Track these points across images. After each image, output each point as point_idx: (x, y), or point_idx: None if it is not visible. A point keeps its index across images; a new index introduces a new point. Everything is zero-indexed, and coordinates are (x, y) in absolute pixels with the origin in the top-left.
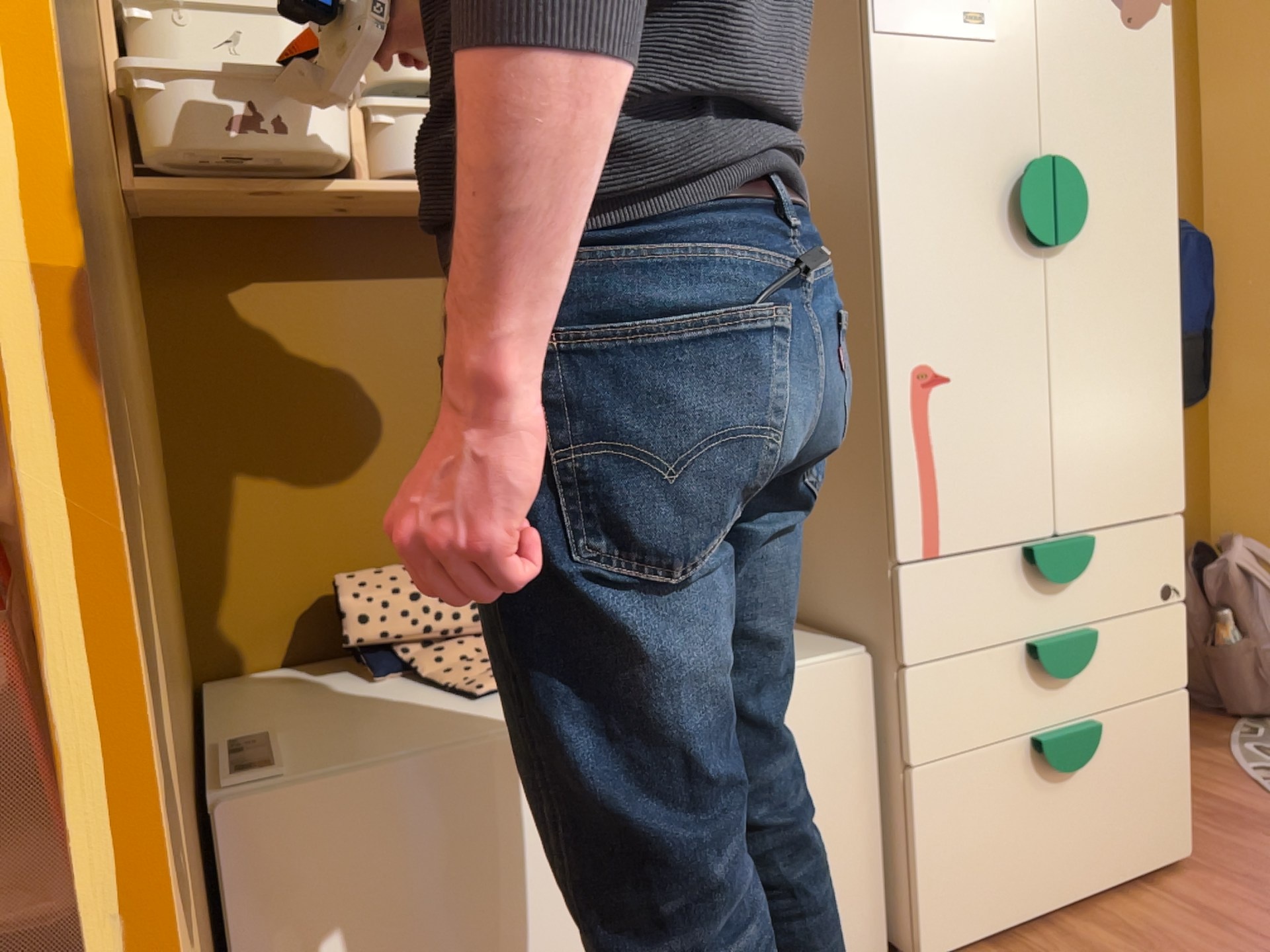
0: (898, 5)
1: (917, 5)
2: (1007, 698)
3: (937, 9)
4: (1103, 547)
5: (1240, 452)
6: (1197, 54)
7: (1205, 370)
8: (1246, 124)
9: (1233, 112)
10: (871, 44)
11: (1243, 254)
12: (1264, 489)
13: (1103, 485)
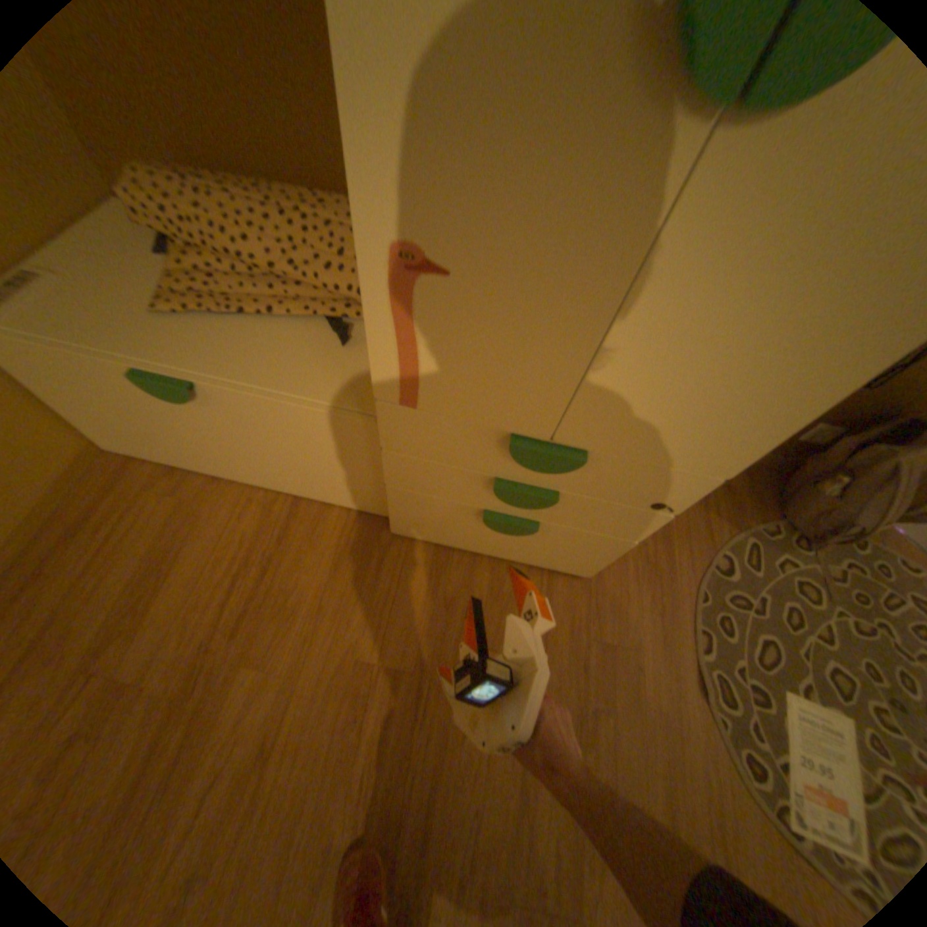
0: None
1: None
2: (467, 490)
3: None
4: (603, 464)
5: None
6: None
7: None
8: None
9: None
10: None
11: None
12: None
13: (631, 432)
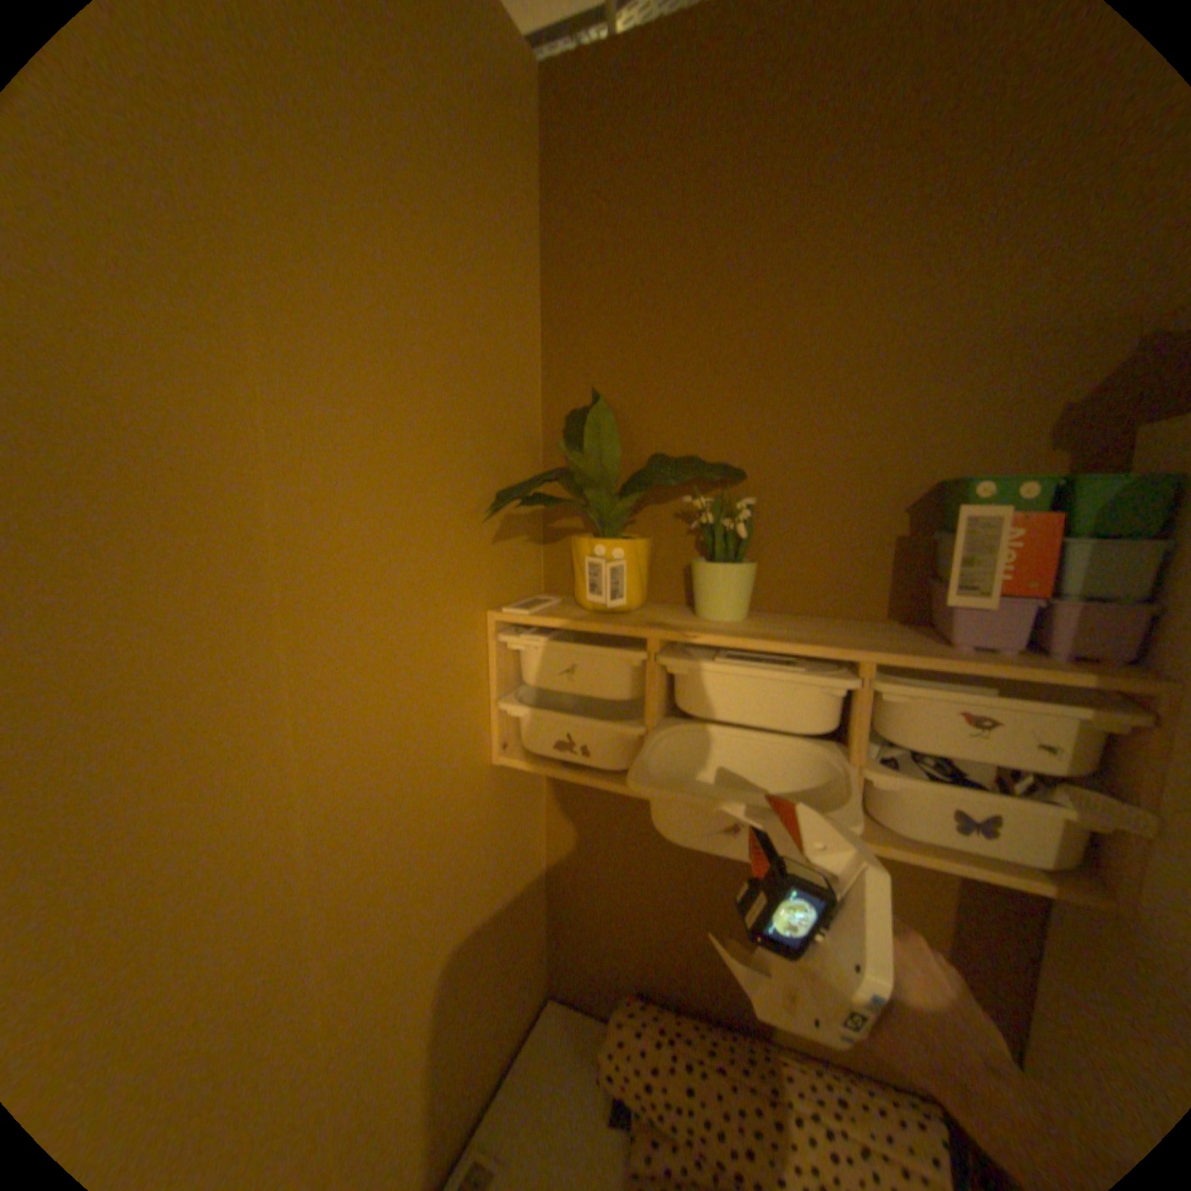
0: None
1: None
2: None
3: None
4: None
5: None
6: None
7: None
8: None
9: None
10: None
11: None
12: None
13: None
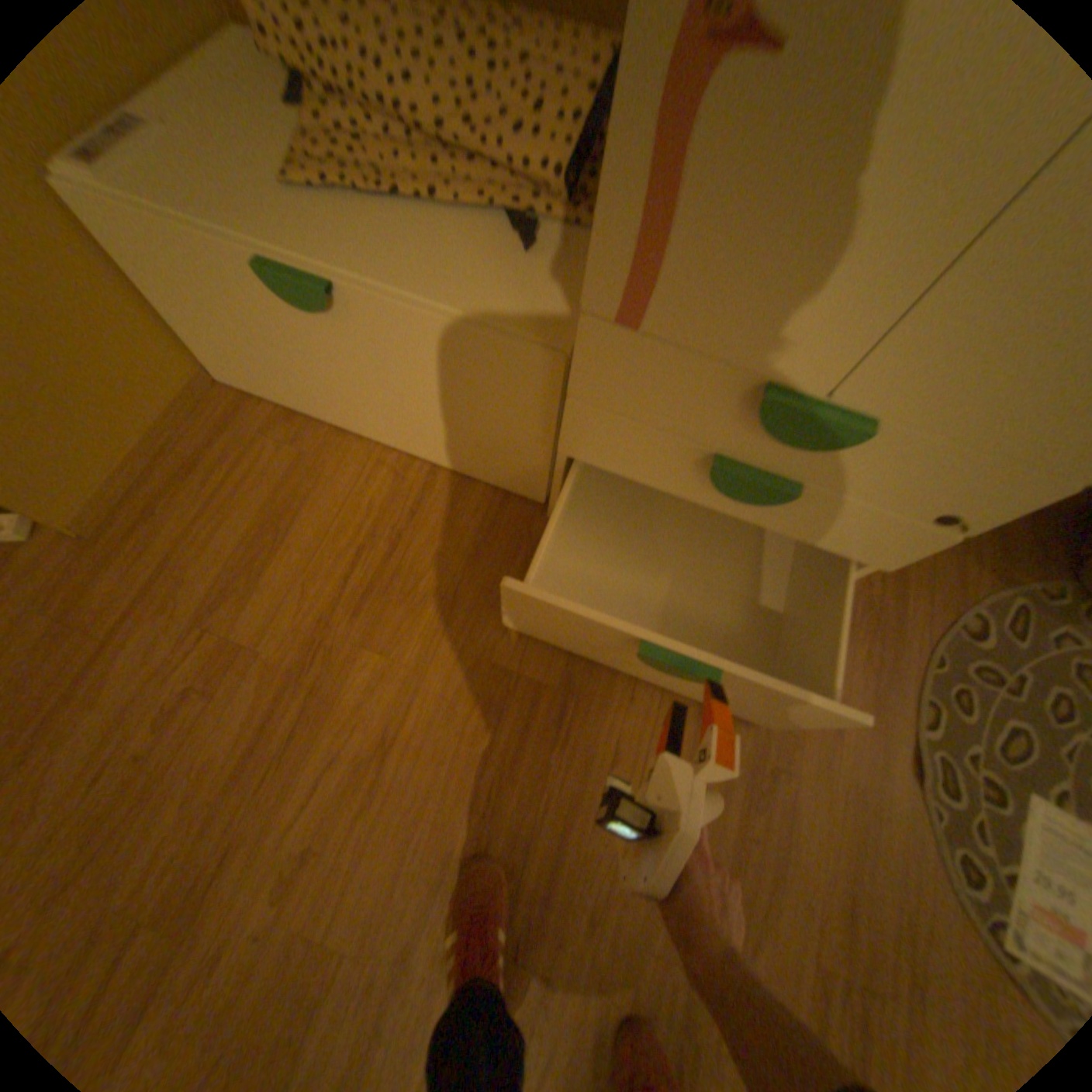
0: None
1: None
2: (668, 470)
3: None
4: (893, 444)
5: None
6: None
7: None
8: None
9: None
10: None
11: None
12: None
13: (969, 390)
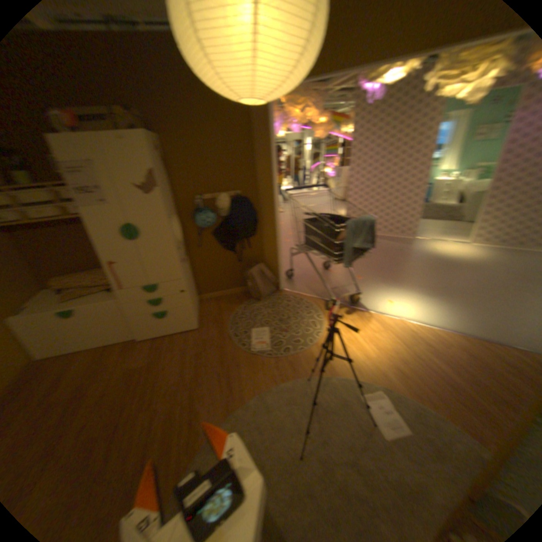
0: (78, 203)
1: (83, 202)
2: (142, 309)
3: (88, 202)
4: (160, 287)
5: (266, 247)
6: (252, 155)
7: (253, 231)
8: (262, 175)
9: (260, 171)
10: (75, 210)
11: (264, 205)
12: (270, 255)
13: (157, 277)
